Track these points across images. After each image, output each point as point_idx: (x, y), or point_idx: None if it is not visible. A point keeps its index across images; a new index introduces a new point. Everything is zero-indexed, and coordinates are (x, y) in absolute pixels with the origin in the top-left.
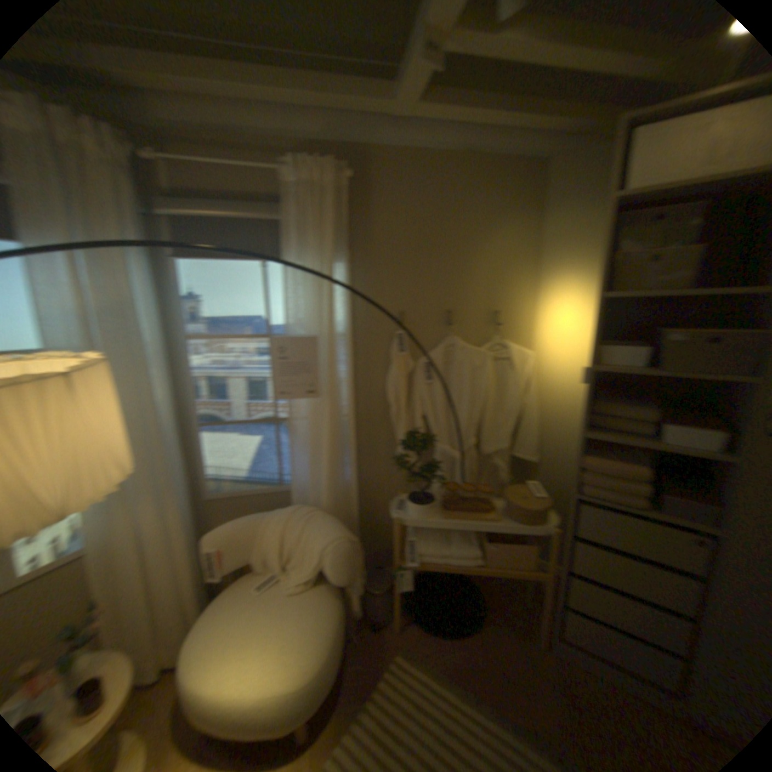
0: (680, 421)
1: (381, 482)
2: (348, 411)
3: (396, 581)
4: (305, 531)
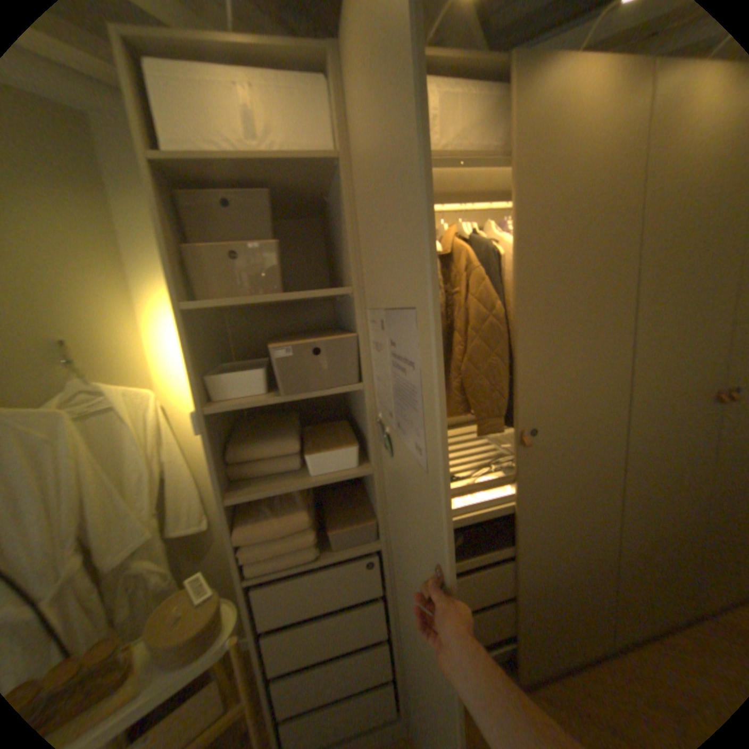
0: (318, 442)
1: None
2: None
3: None
4: None
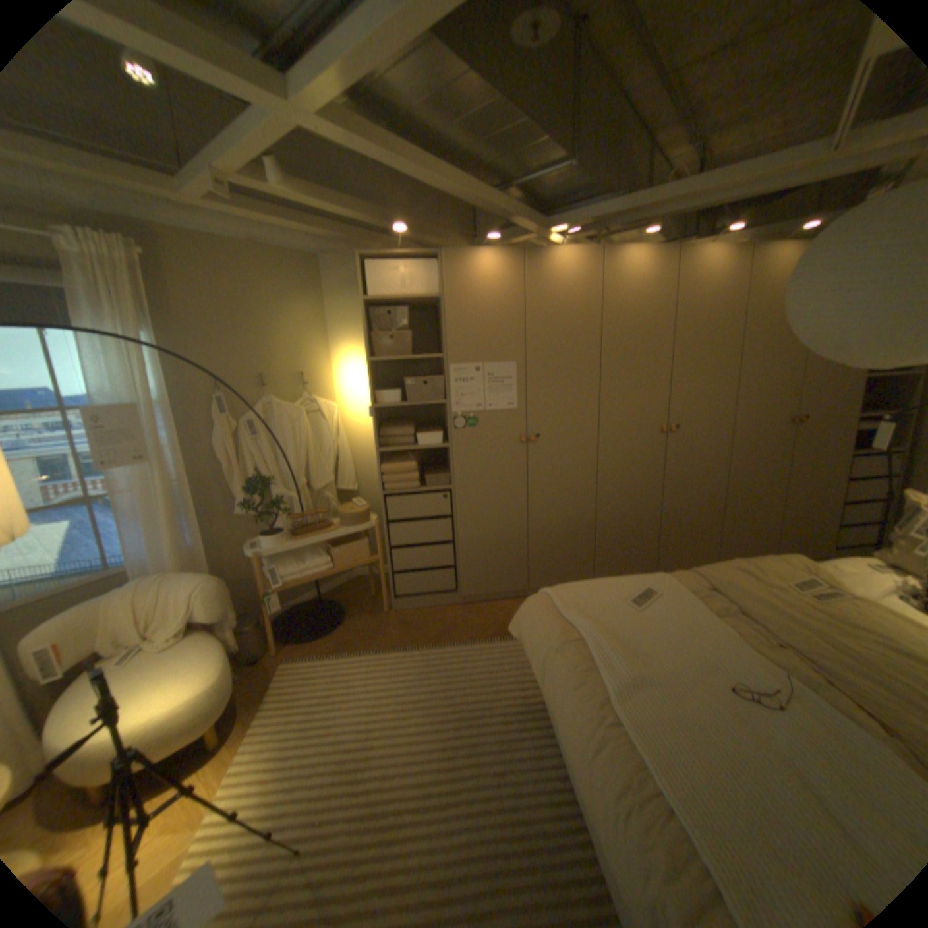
0: (423, 432)
1: (222, 541)
2: (174, 476)
3: (261, 611)
4: (158, 595)
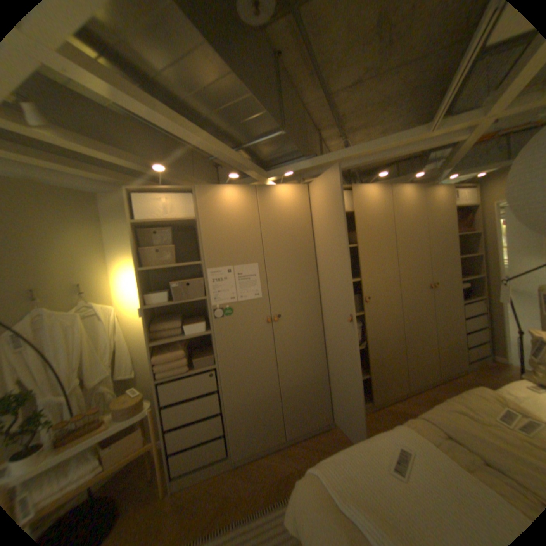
0: (190, 323)
1: None
2: None
3: None
4: None
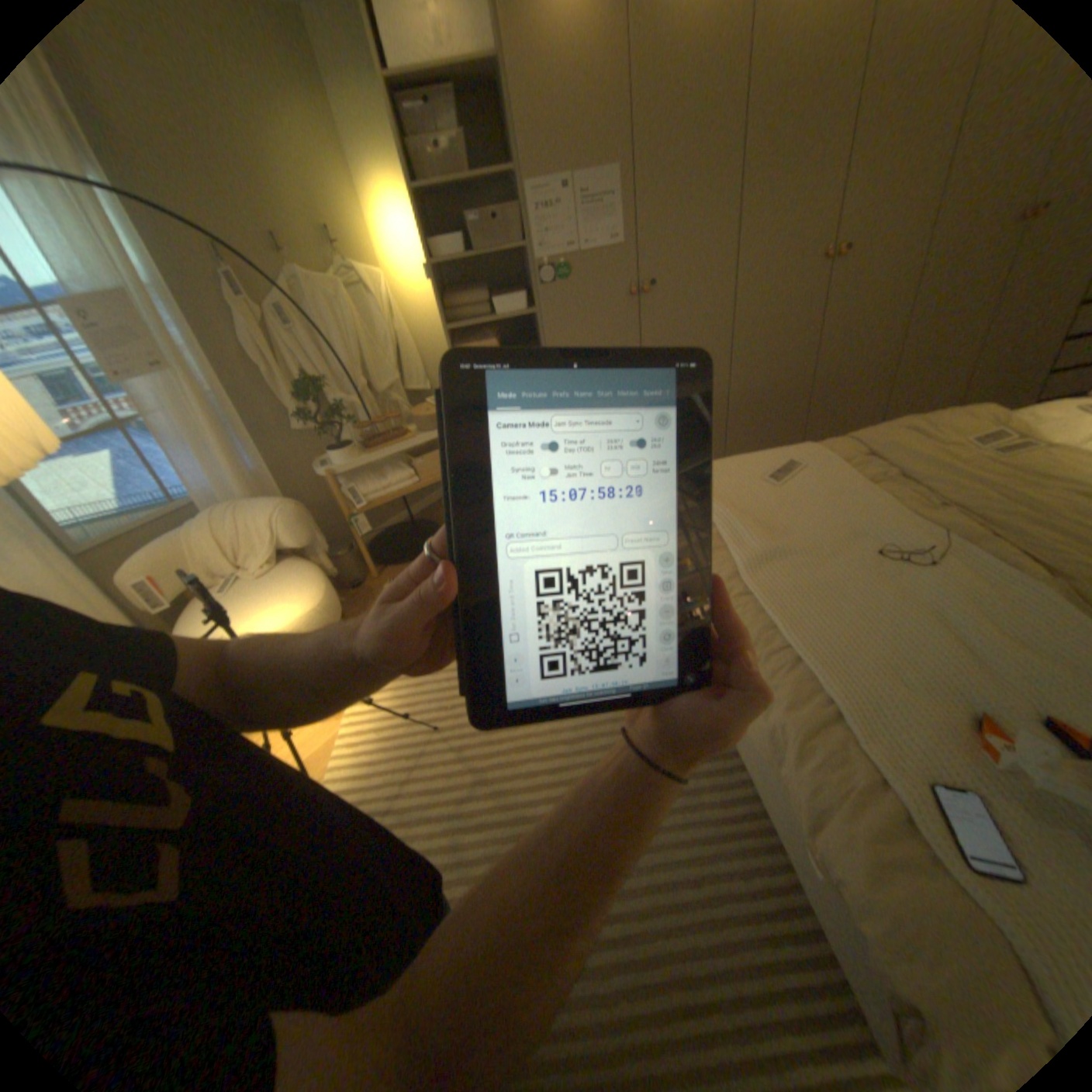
0: (500, 296)
1: (287, 463)
2: (206, 387)
3: (350, 533)
4: (234, 523)
